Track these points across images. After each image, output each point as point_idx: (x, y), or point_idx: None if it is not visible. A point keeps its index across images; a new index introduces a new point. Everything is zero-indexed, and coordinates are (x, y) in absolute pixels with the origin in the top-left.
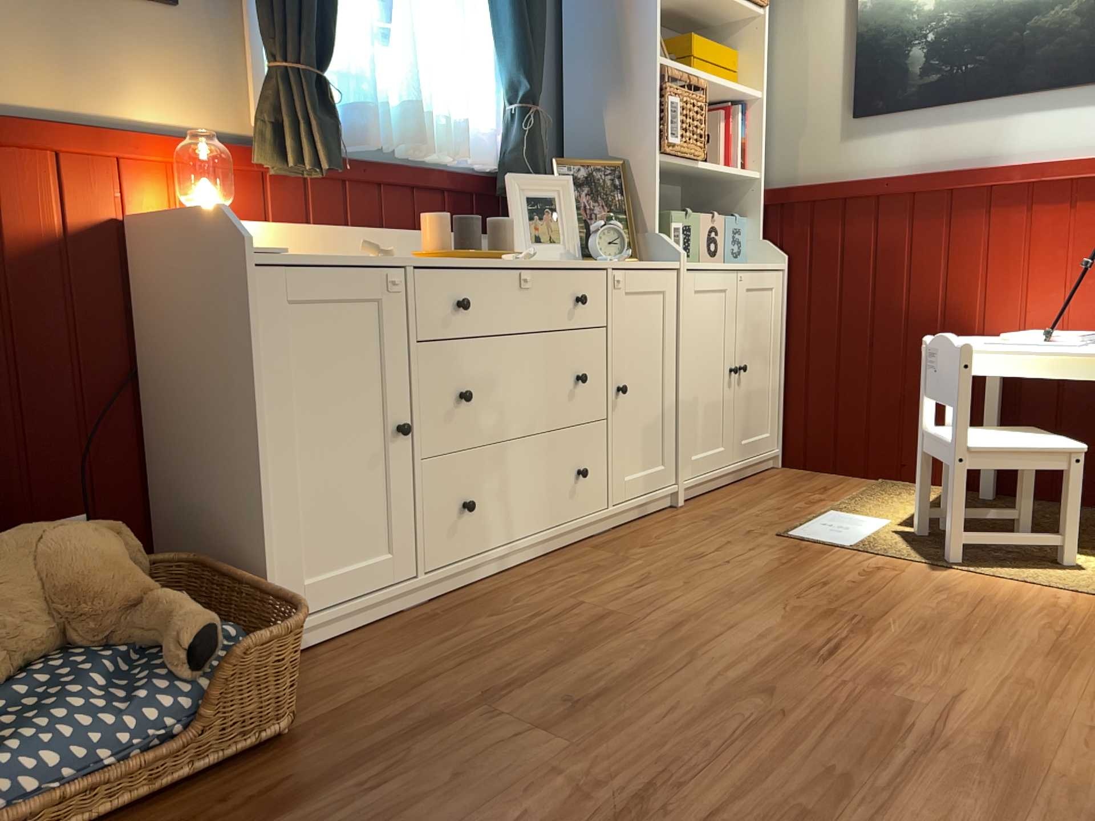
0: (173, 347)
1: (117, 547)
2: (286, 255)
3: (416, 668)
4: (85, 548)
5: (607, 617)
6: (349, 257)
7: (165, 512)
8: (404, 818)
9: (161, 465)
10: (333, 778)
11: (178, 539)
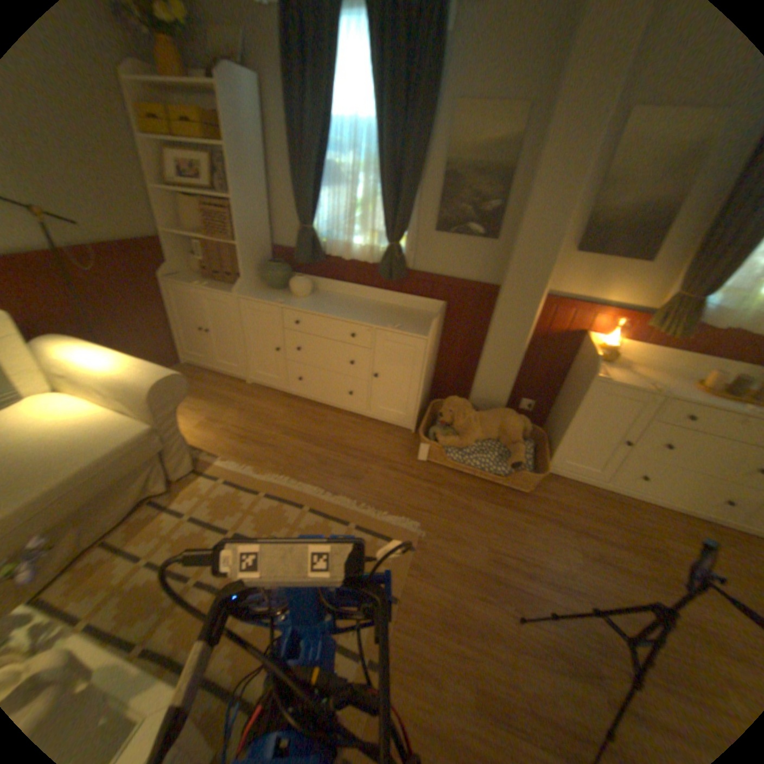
0: (574, 378)
1: (520, 427)
2: (615, 378)
3: (575, 507)
4: (512, 425)
5: (661, 554)
6: (644, 384)
7: (552, 413)
8: (525, 535)
9: (557, 402)
10: (524, 512)
11: (550, 423)
